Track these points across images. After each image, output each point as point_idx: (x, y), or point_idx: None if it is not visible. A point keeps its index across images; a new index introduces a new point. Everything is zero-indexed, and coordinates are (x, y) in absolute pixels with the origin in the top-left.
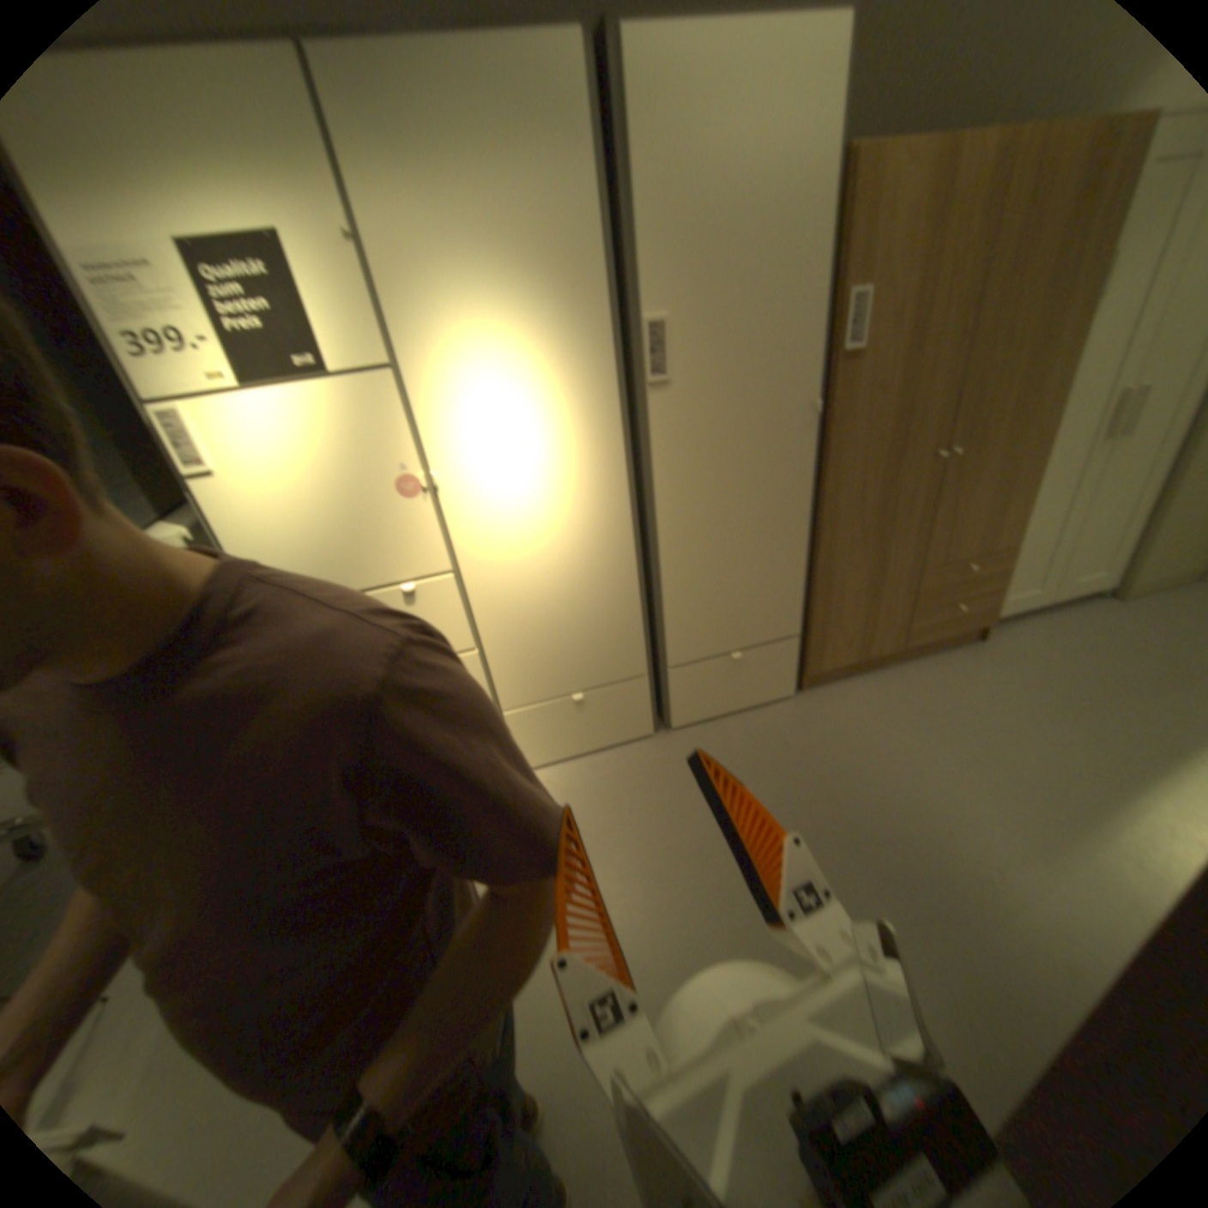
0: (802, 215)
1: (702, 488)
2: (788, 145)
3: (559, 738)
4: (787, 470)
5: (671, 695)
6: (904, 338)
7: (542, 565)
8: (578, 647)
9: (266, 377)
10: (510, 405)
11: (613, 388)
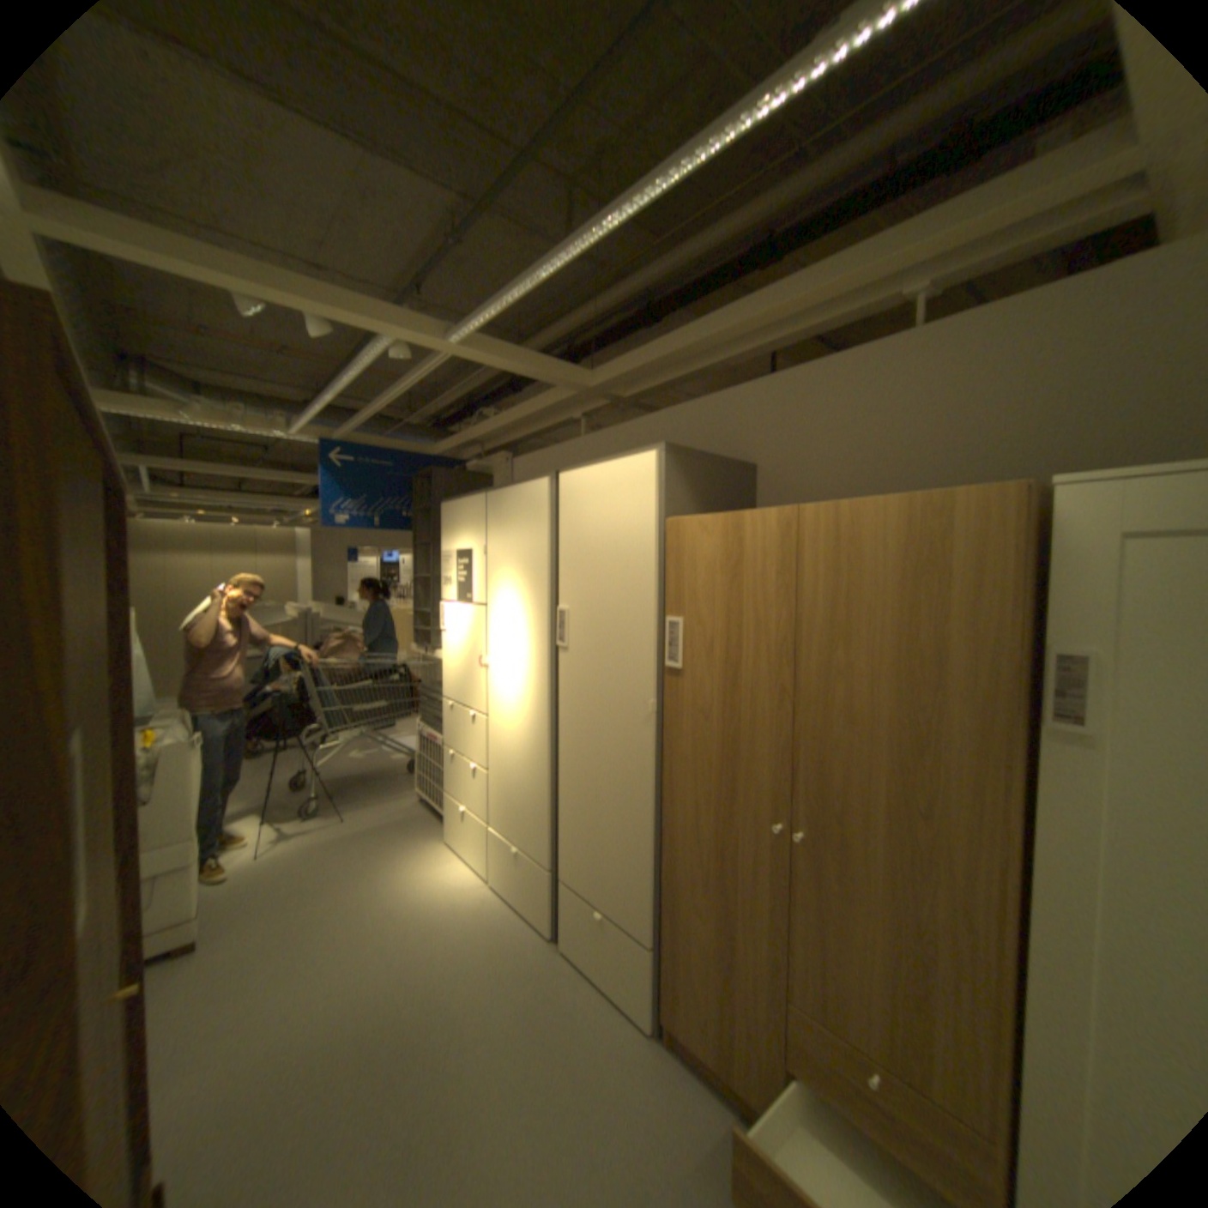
0: (634, 561)
1: (581, 731)
2: (624, 520)
3: (505, 875)
4: (632, 750)
5: (560, 909)
6: (717, 671)
7: (512, 735)
8: (520, 808)
9: (462, 599)
10: (512, 635)
11: (546, 641)
